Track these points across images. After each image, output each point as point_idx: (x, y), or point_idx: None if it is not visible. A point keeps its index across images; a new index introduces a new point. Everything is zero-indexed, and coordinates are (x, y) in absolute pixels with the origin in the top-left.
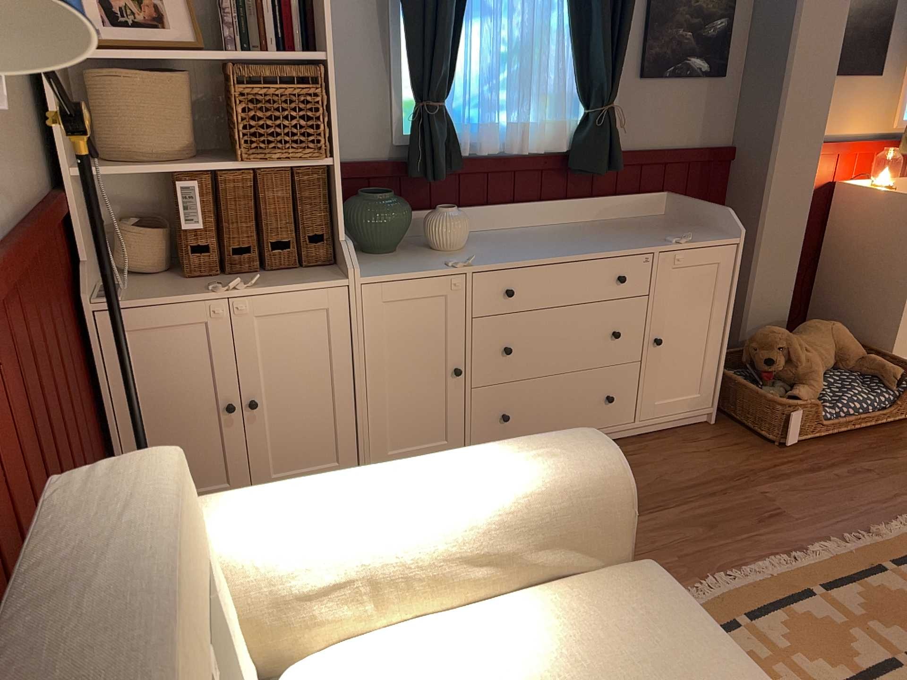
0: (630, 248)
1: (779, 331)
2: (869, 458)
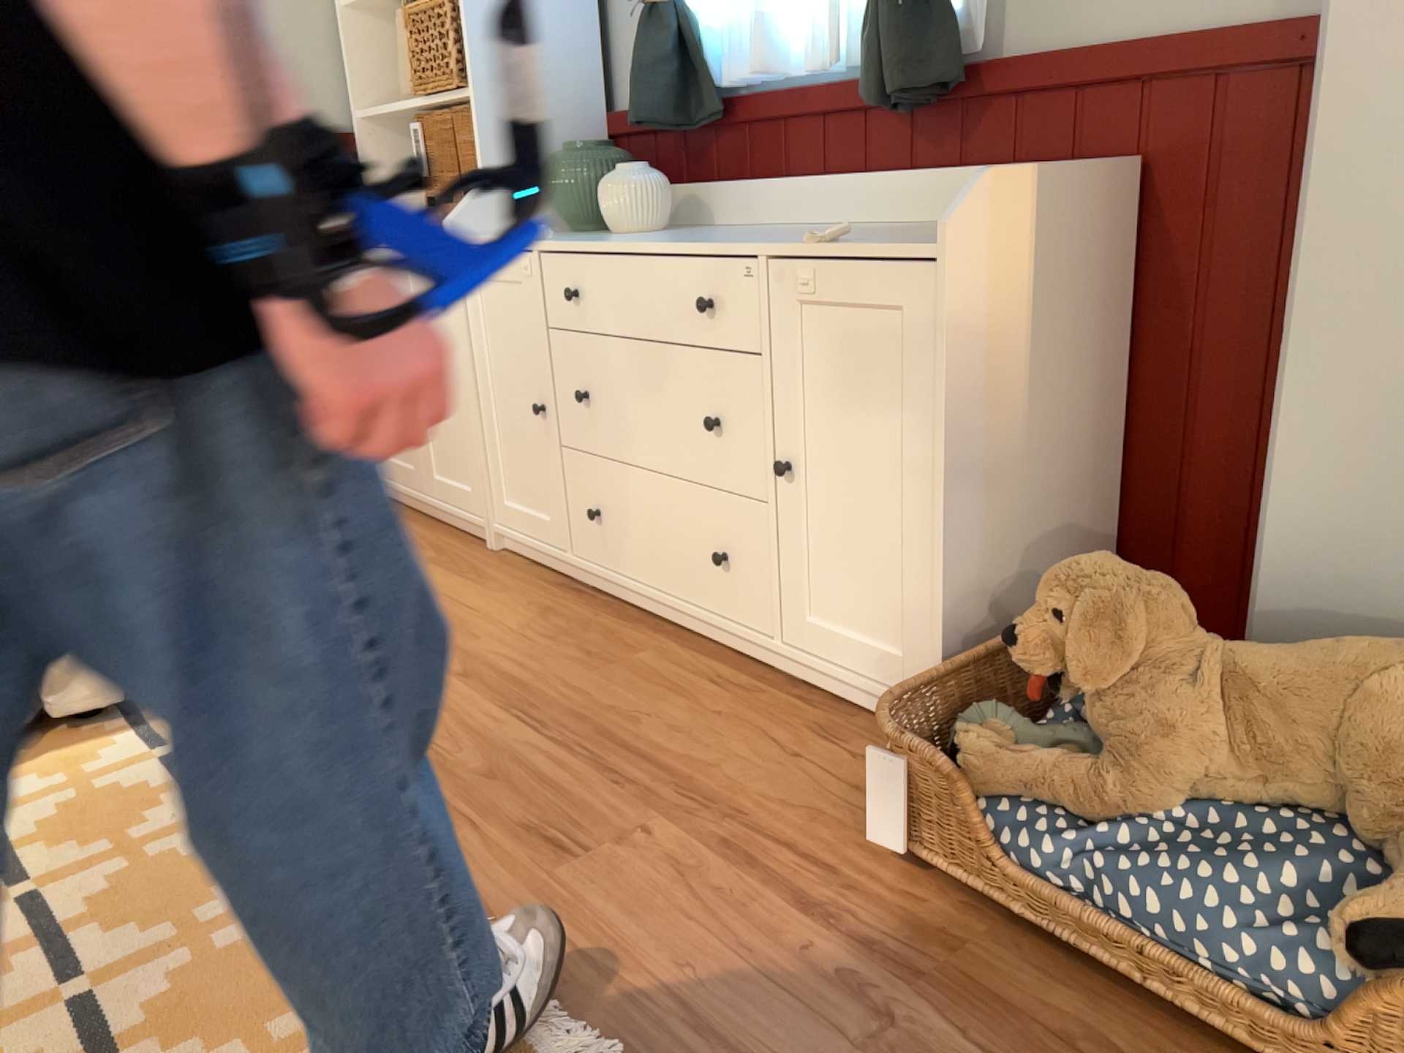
0: (733, 245)
1: (1107, 569)
2: (985, 1029)
